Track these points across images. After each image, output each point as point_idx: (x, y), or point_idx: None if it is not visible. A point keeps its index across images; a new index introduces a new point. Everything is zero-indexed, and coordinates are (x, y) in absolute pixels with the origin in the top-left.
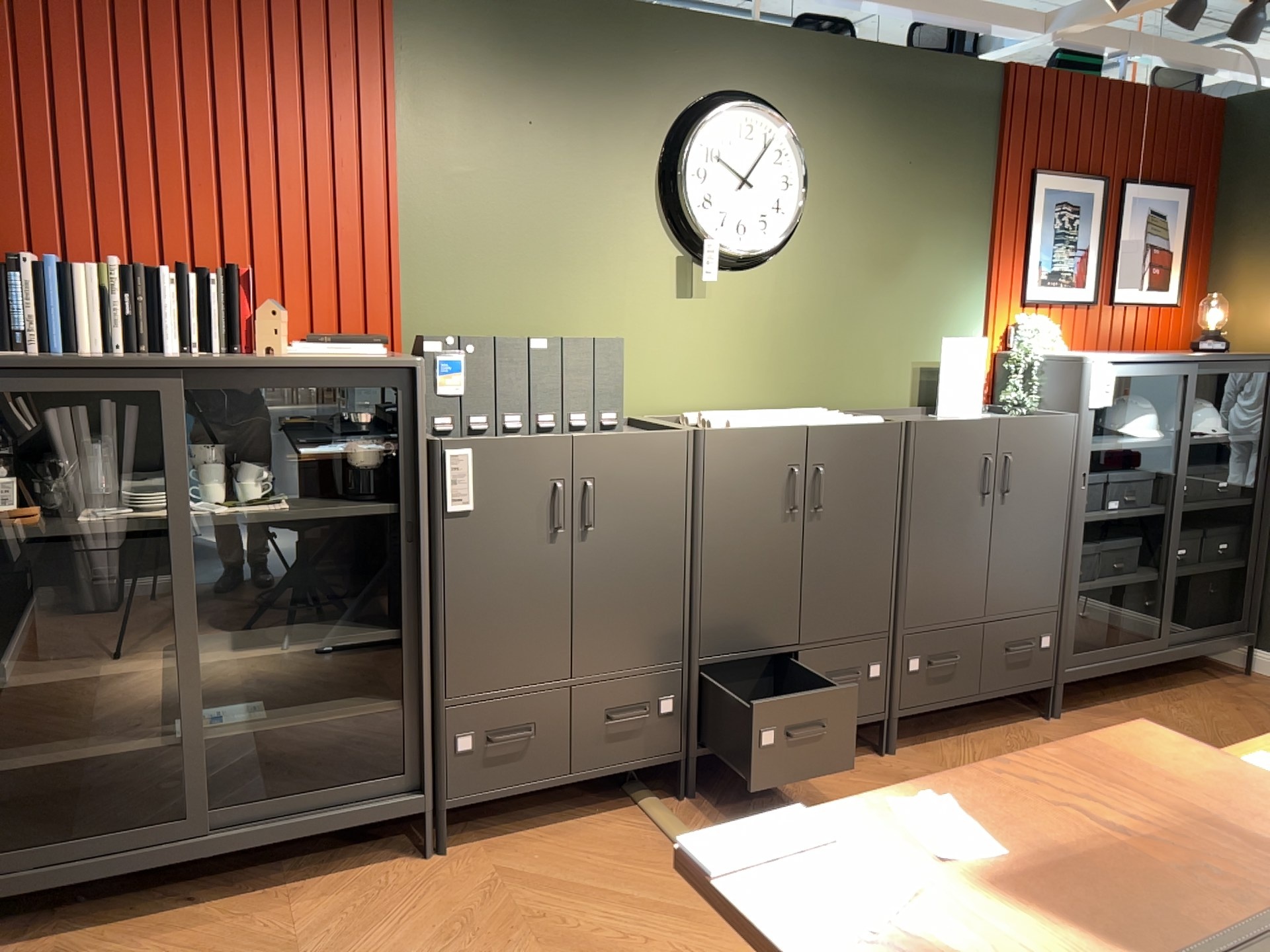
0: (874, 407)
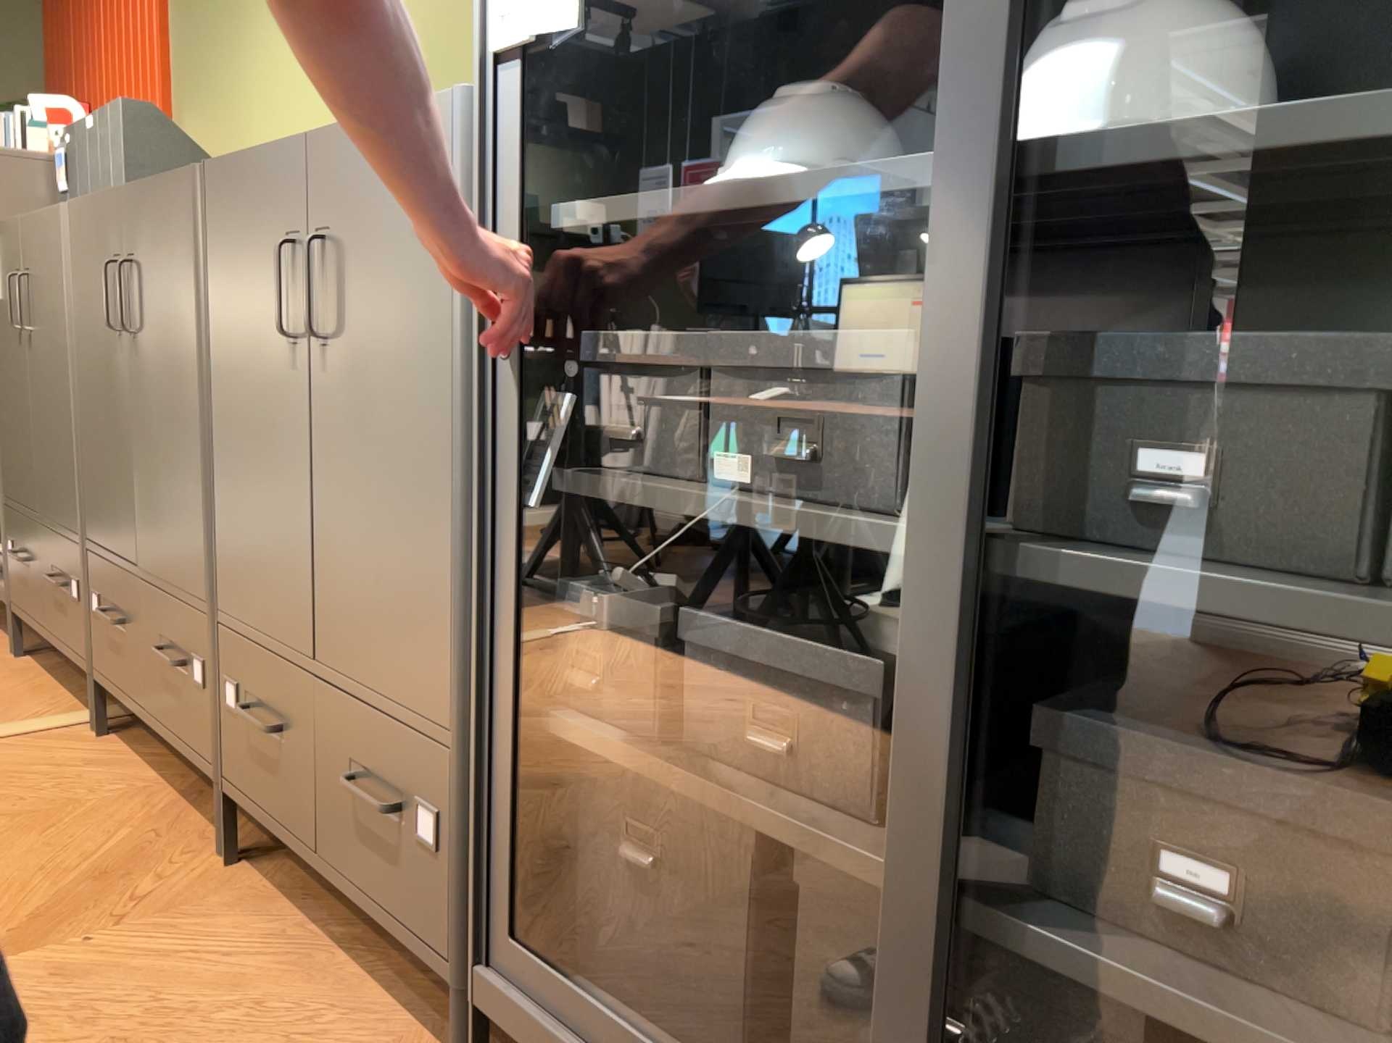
0: None
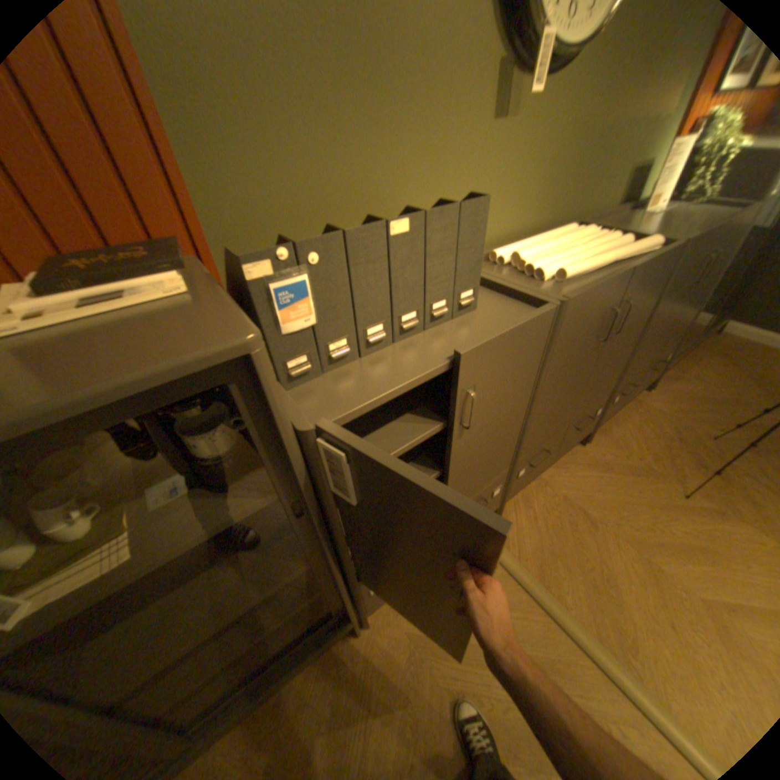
0: (601, 208)
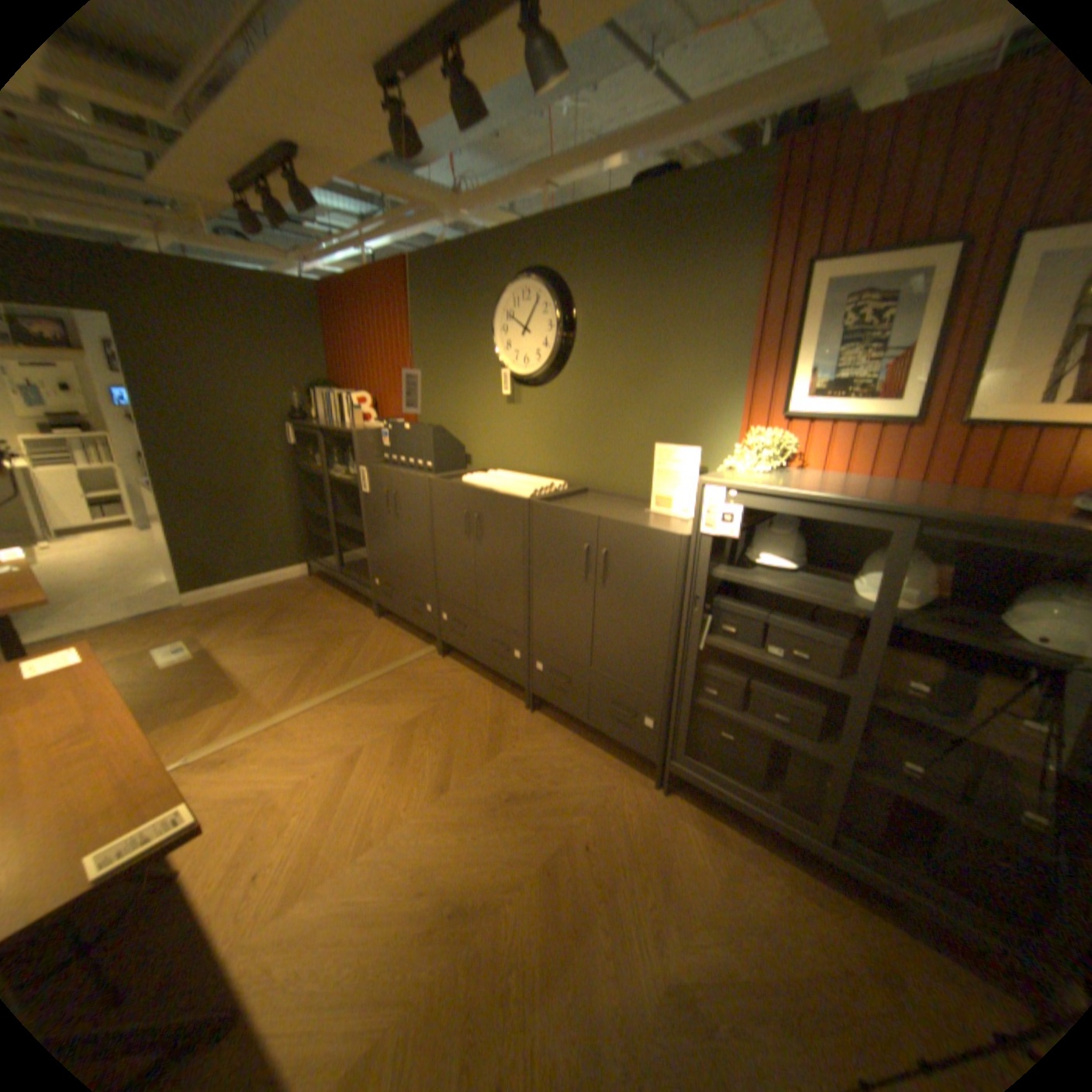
0: (627, 492)
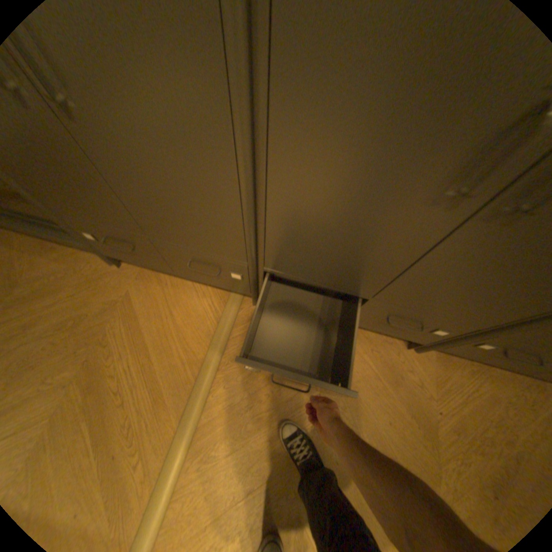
0: None
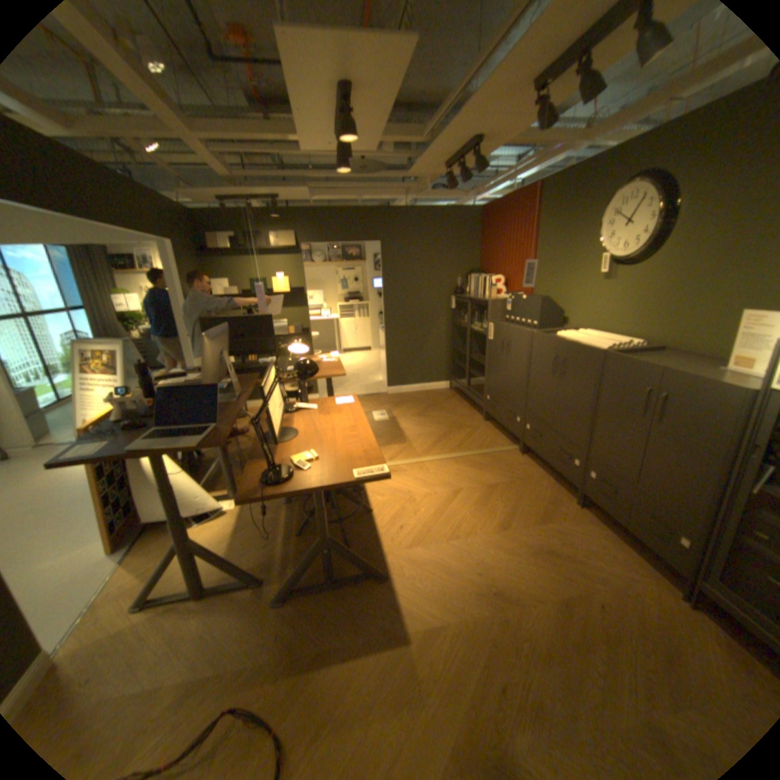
0: (708, 352)
